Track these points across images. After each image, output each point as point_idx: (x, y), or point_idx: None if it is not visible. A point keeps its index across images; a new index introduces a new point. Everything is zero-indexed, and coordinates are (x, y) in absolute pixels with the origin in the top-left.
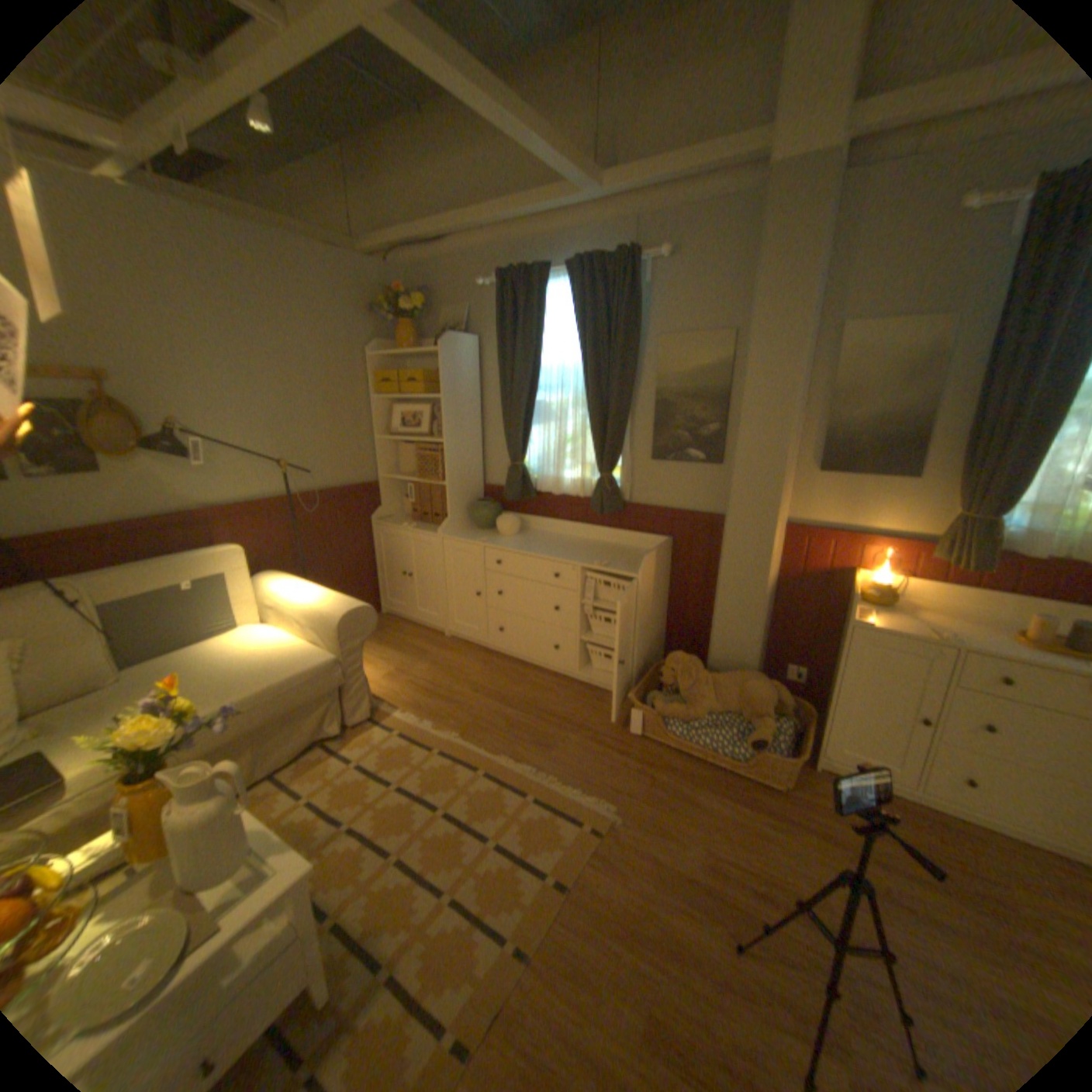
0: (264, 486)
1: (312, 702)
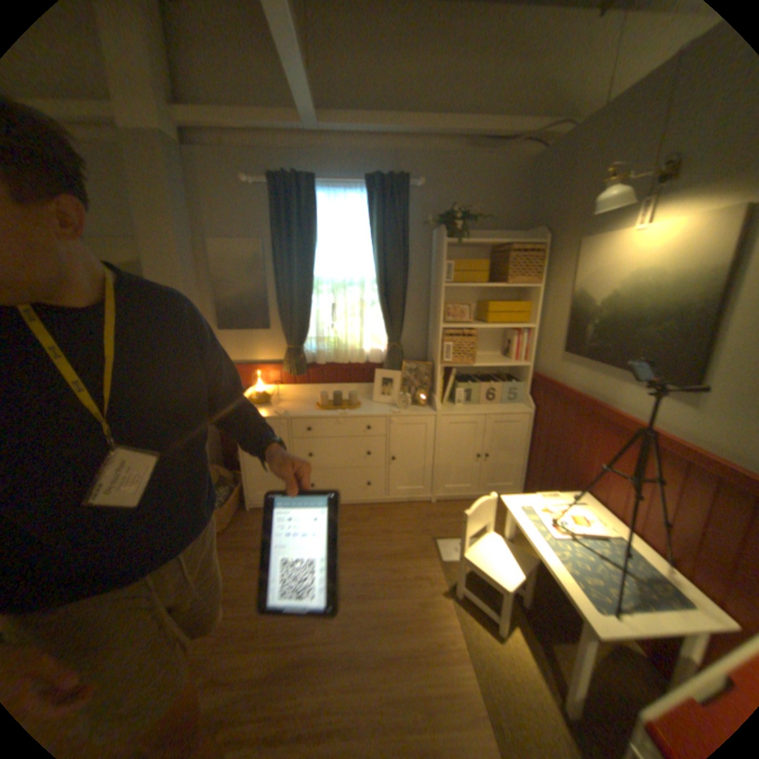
0: None
1: None
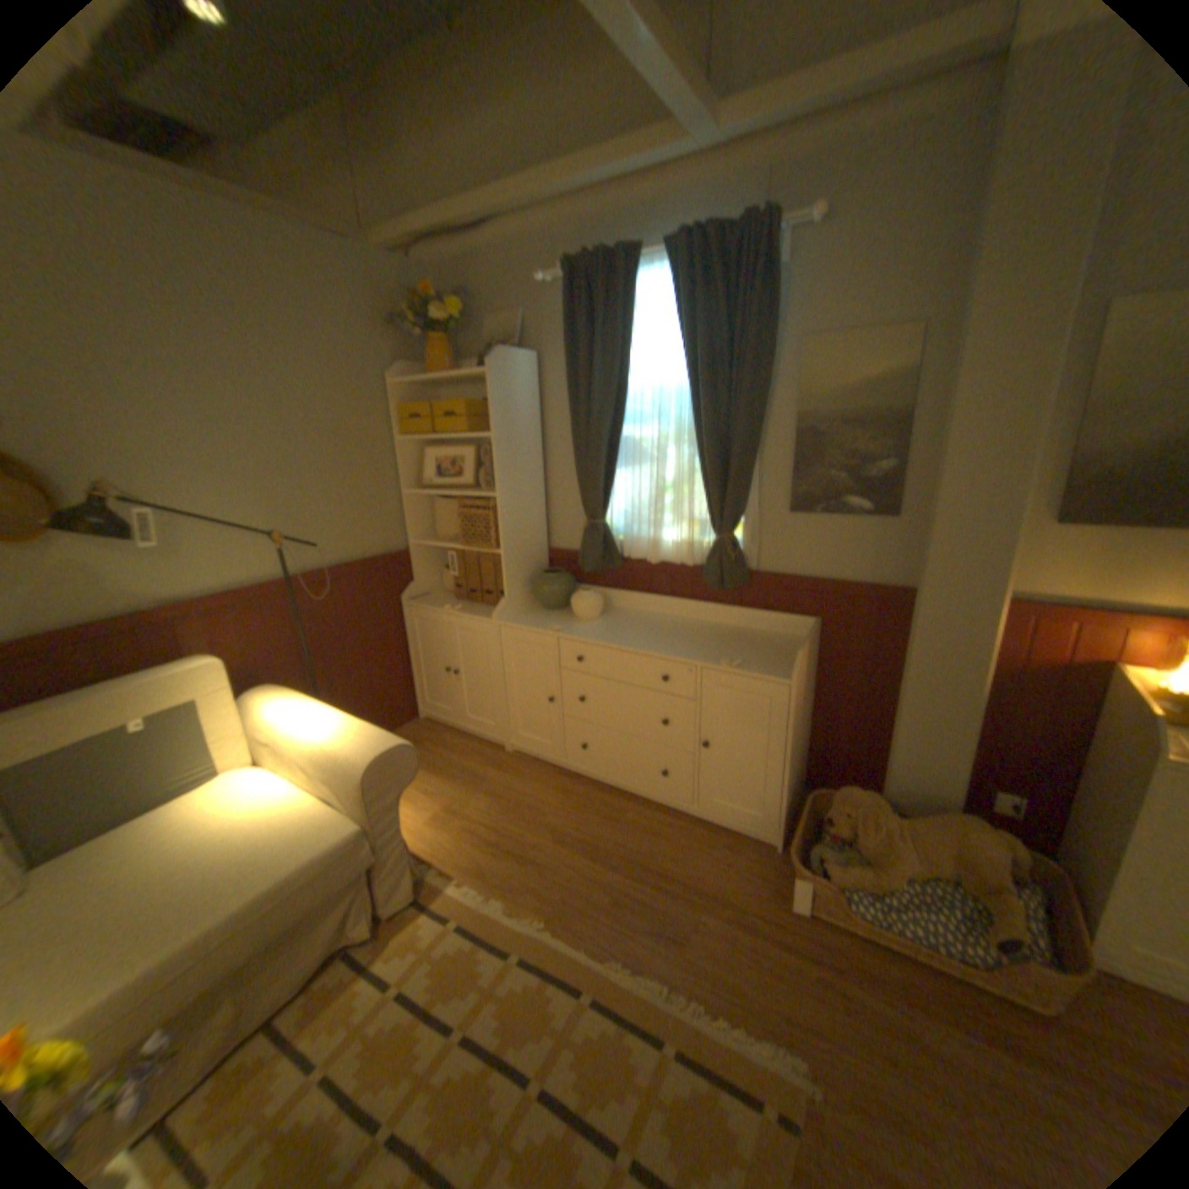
0: (251, 566)
1: (326, 898)
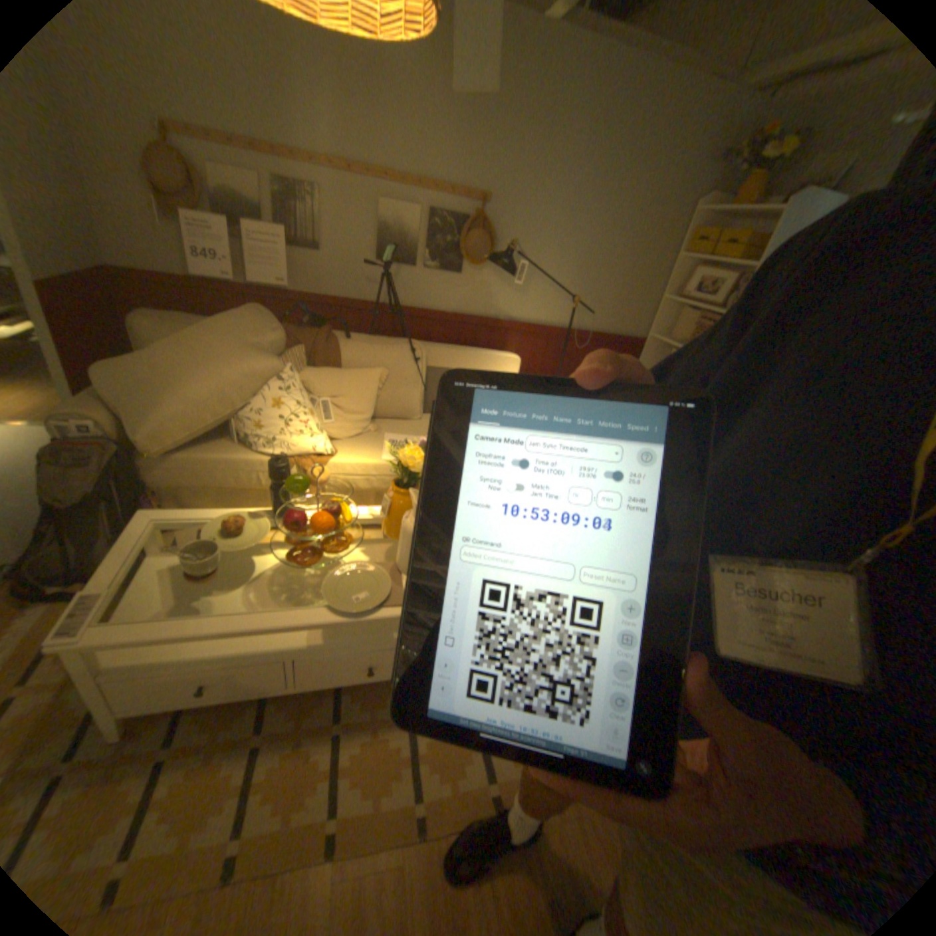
0: (554, 315)
1: None
